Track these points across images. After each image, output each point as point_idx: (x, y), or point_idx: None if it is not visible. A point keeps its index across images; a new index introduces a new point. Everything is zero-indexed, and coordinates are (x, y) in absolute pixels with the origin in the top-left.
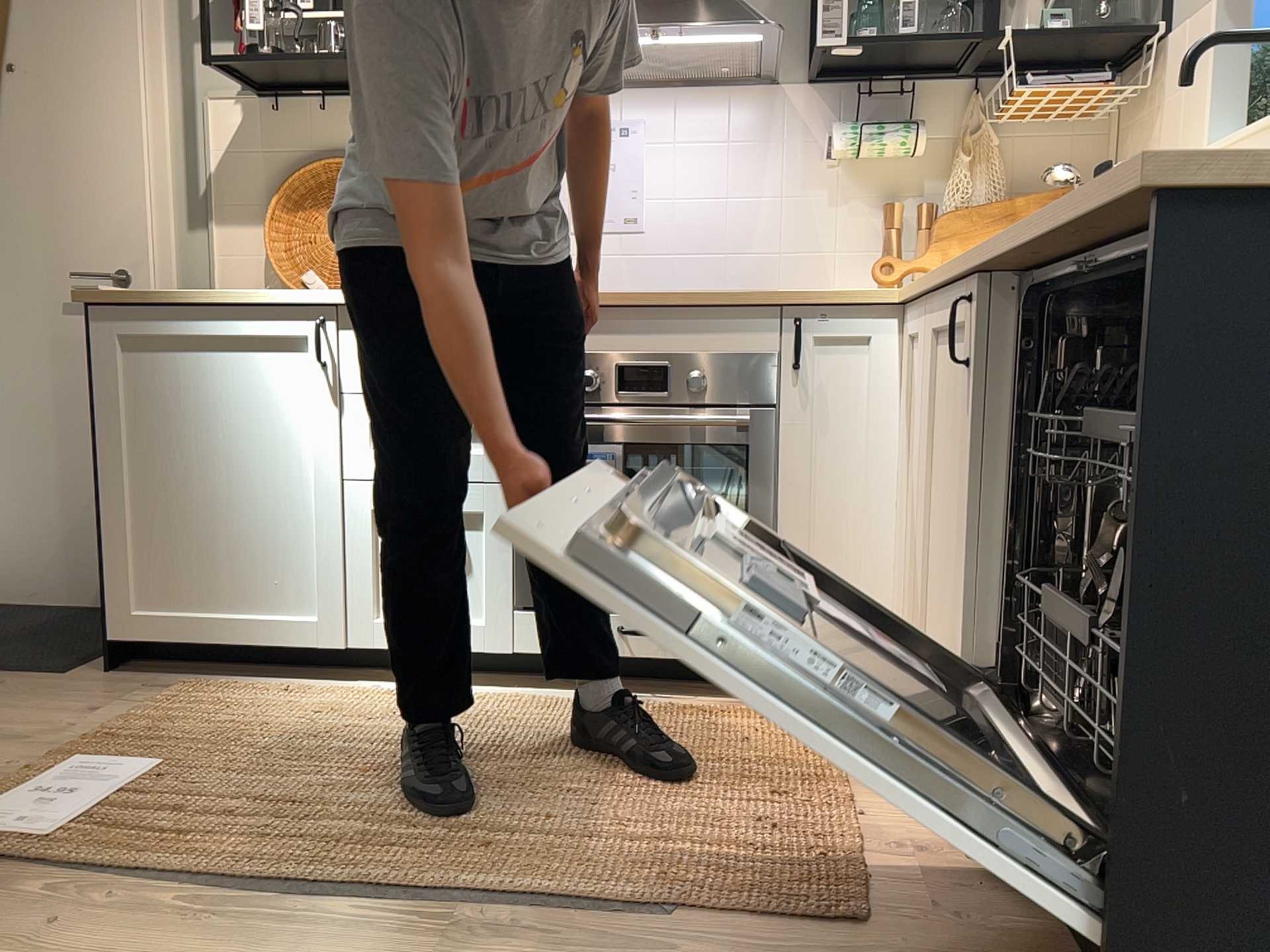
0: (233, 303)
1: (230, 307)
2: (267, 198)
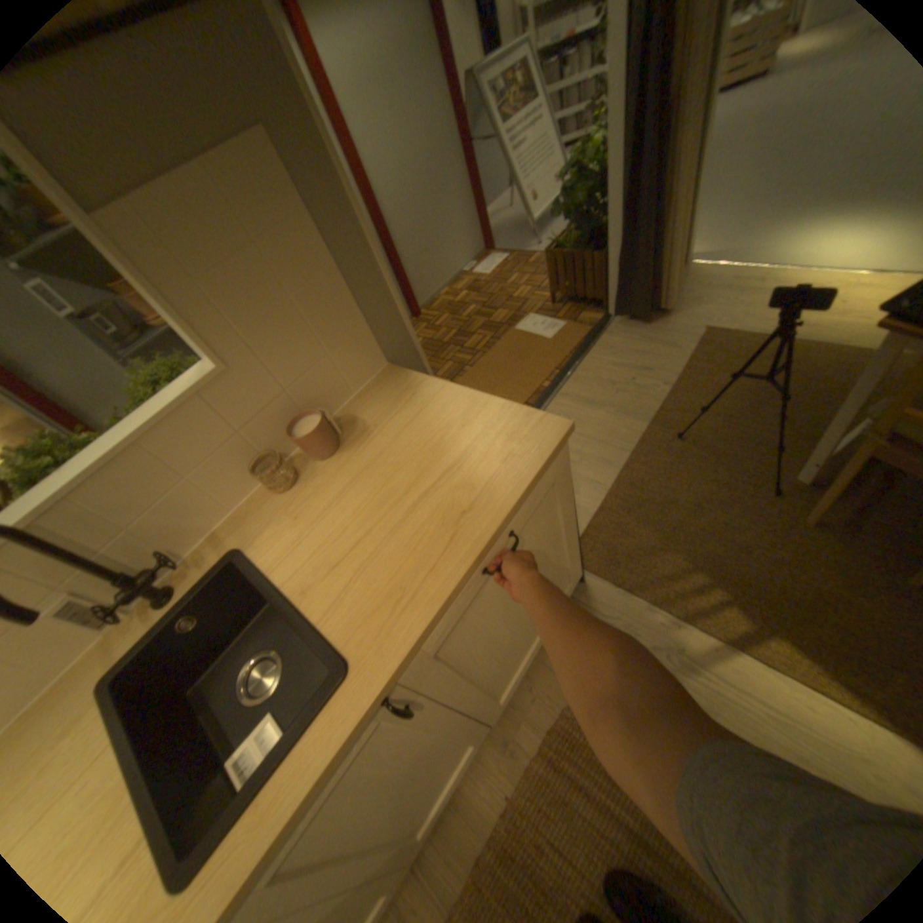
0: None
1: None
2: None
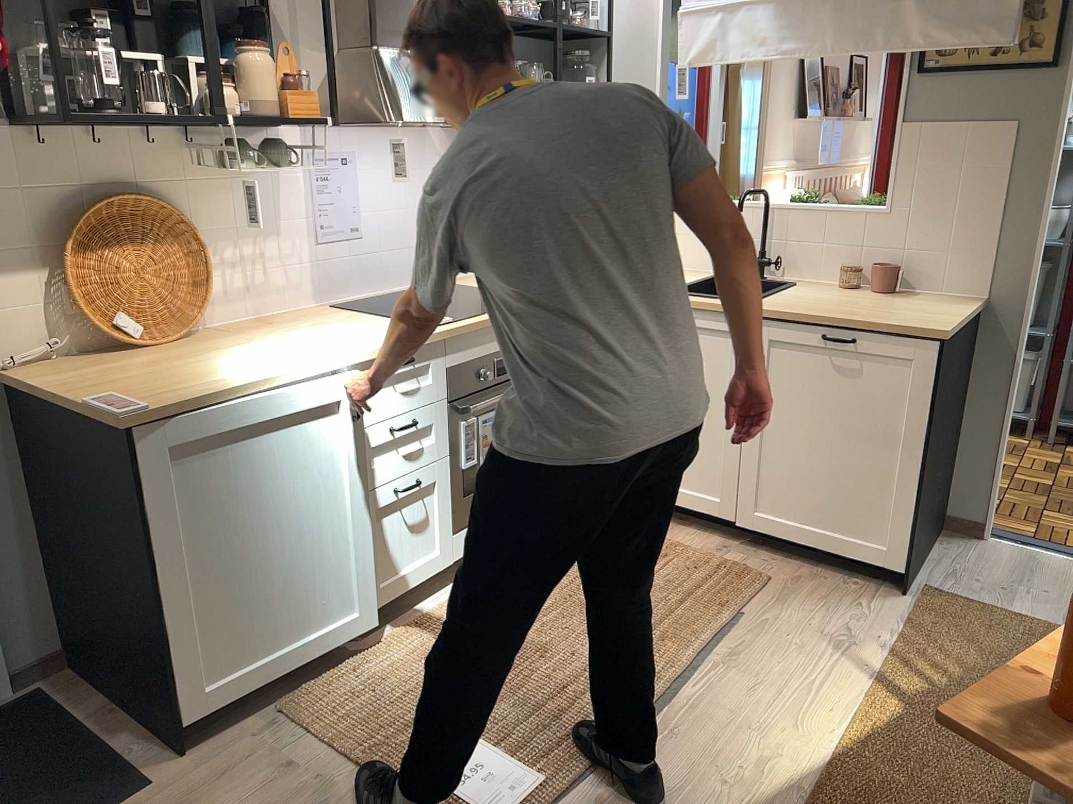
0: (273, 386)
1: (265, 389)
2: (38, 240)
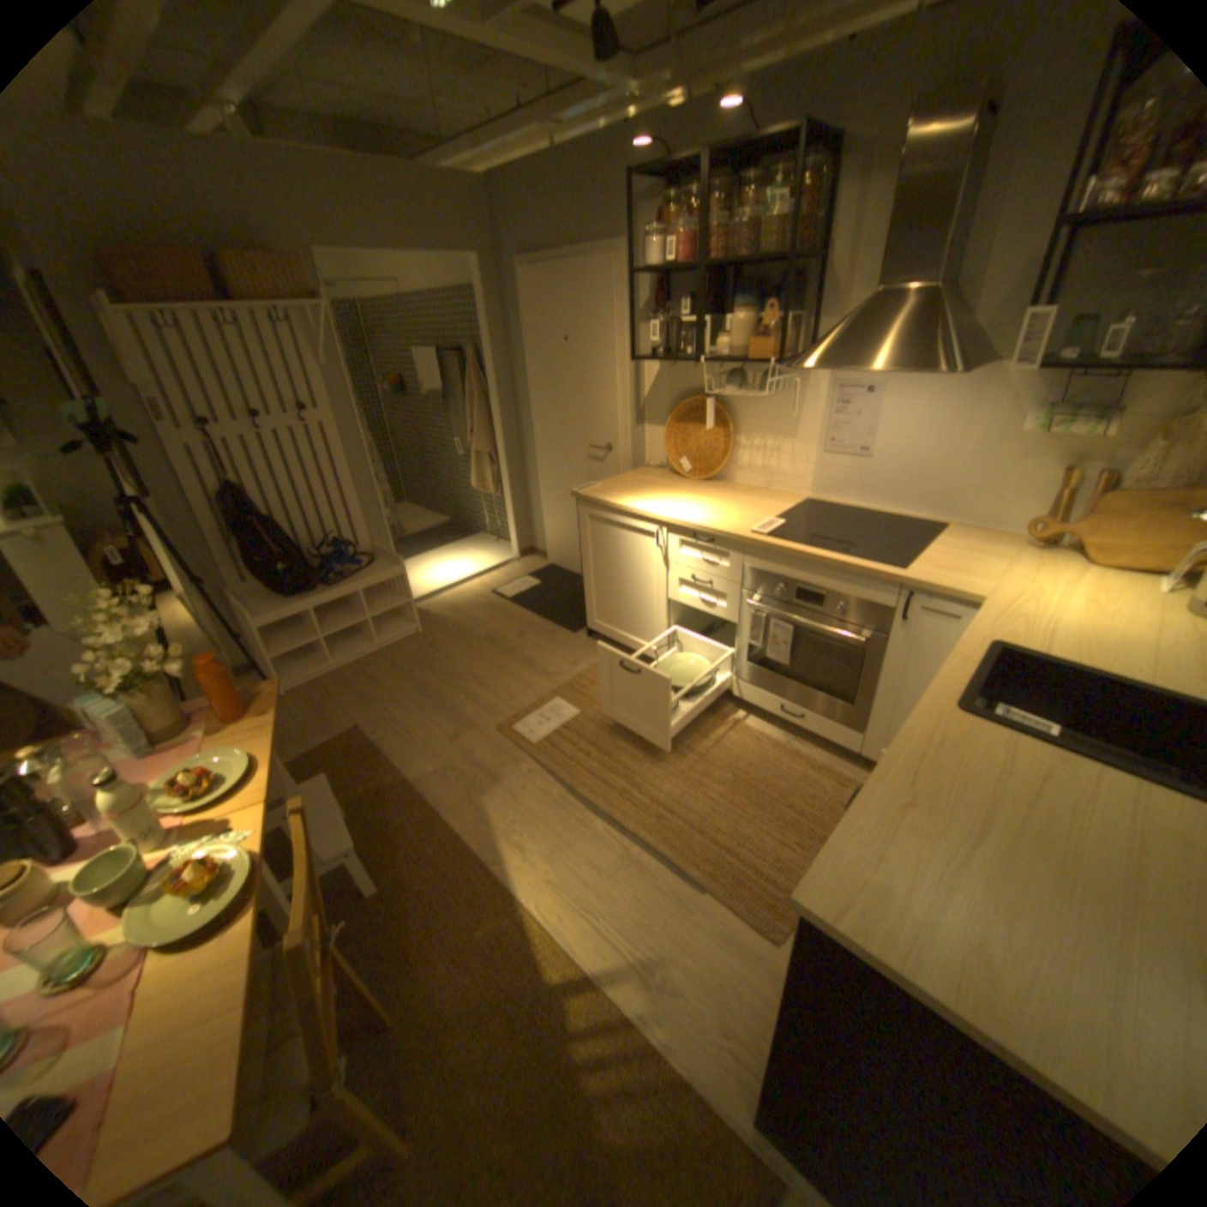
0: (625, 511)
1: (625, 511)
2: (668, 413)
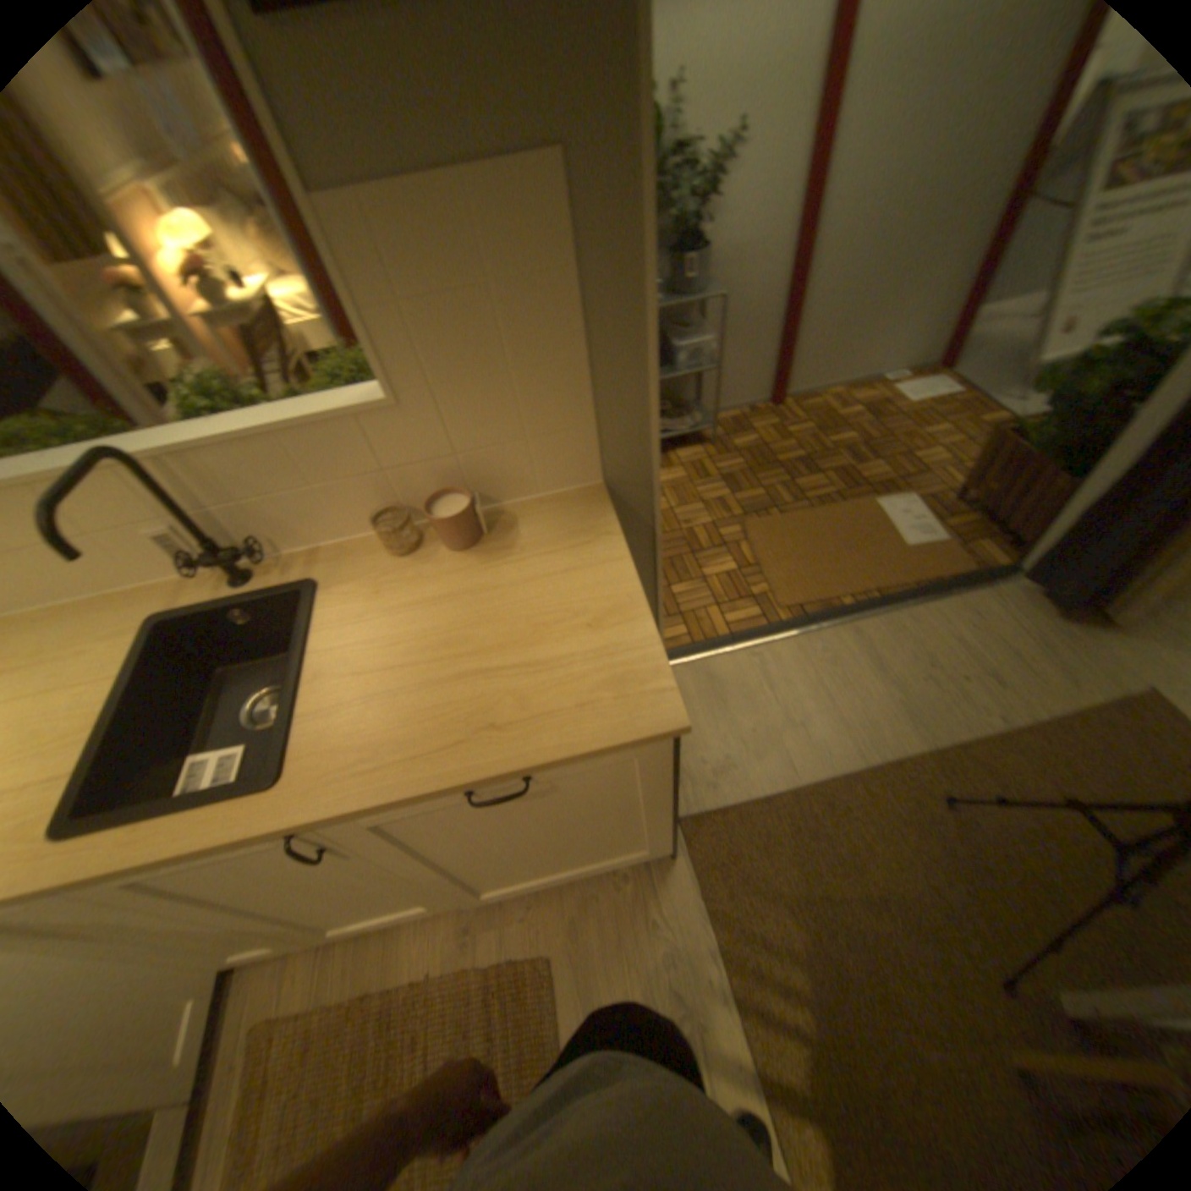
0: None
1: None
2: None
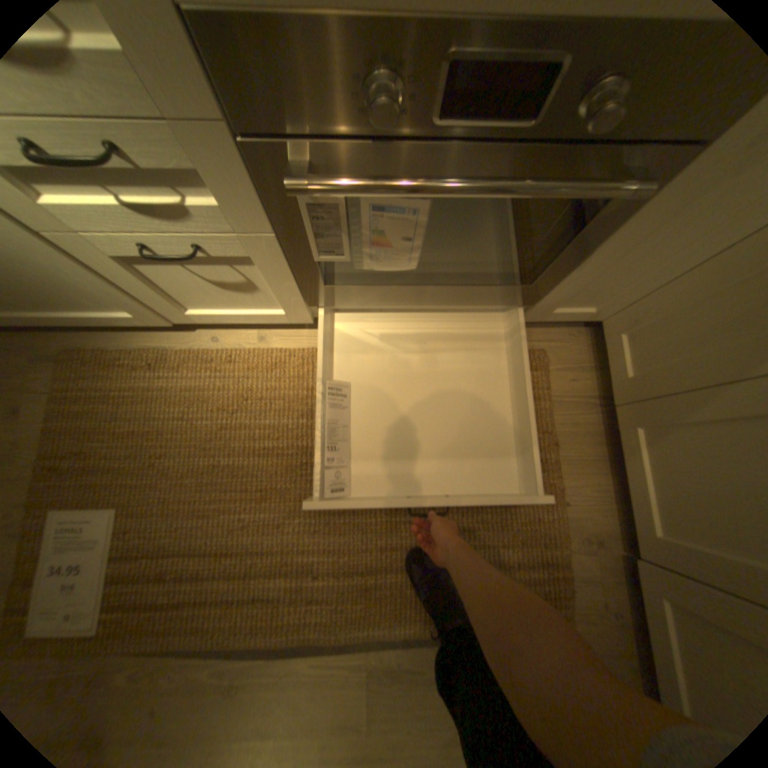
0: None
1: None
2: None
